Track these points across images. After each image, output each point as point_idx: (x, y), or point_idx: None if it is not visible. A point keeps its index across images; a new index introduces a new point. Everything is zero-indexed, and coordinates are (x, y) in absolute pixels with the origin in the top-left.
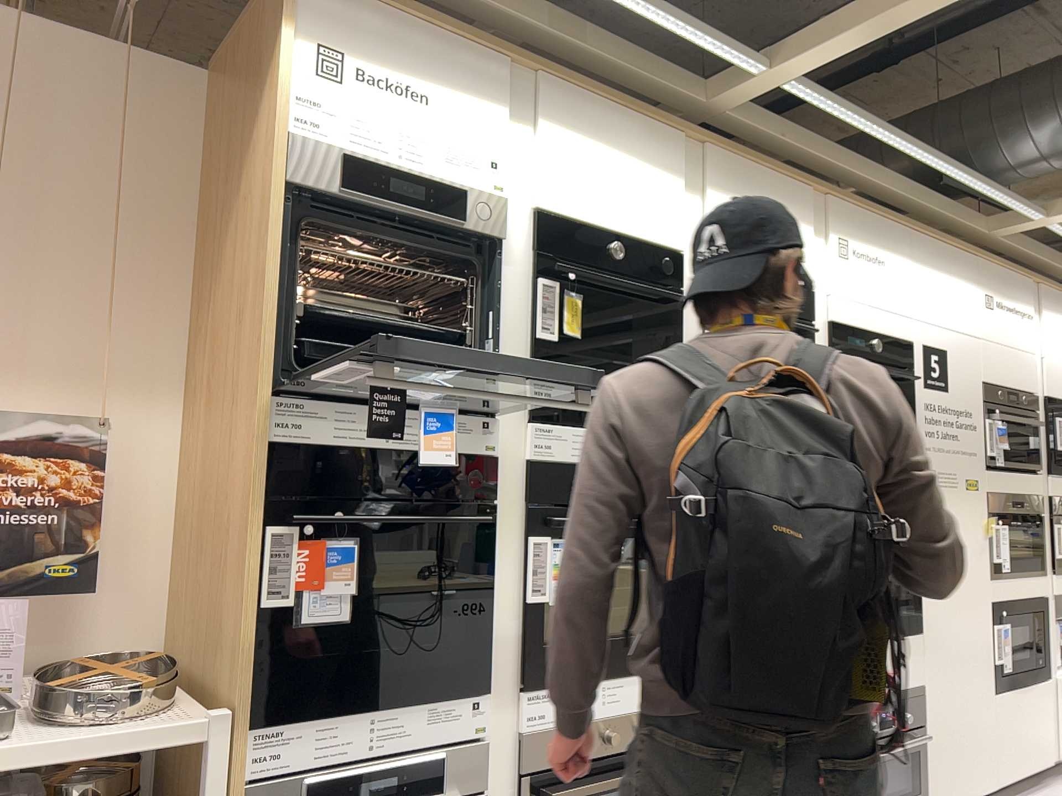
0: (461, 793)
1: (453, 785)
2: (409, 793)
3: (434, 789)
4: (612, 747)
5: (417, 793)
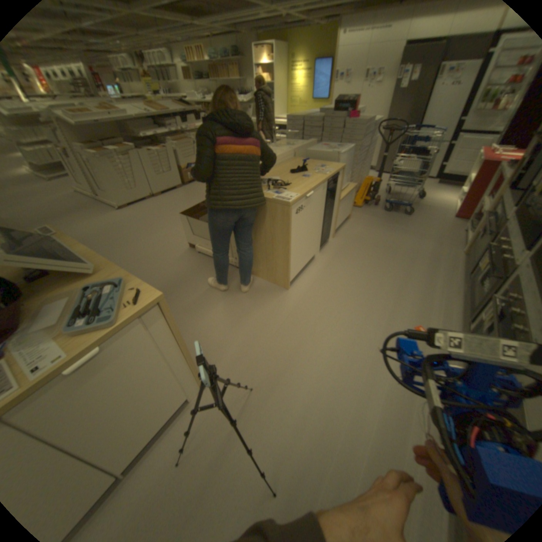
0: (498, 230)
1: (499, 226)
2: (498, 220)
3: (498, 223)
4: (504, 254)
5: (498, 222)
